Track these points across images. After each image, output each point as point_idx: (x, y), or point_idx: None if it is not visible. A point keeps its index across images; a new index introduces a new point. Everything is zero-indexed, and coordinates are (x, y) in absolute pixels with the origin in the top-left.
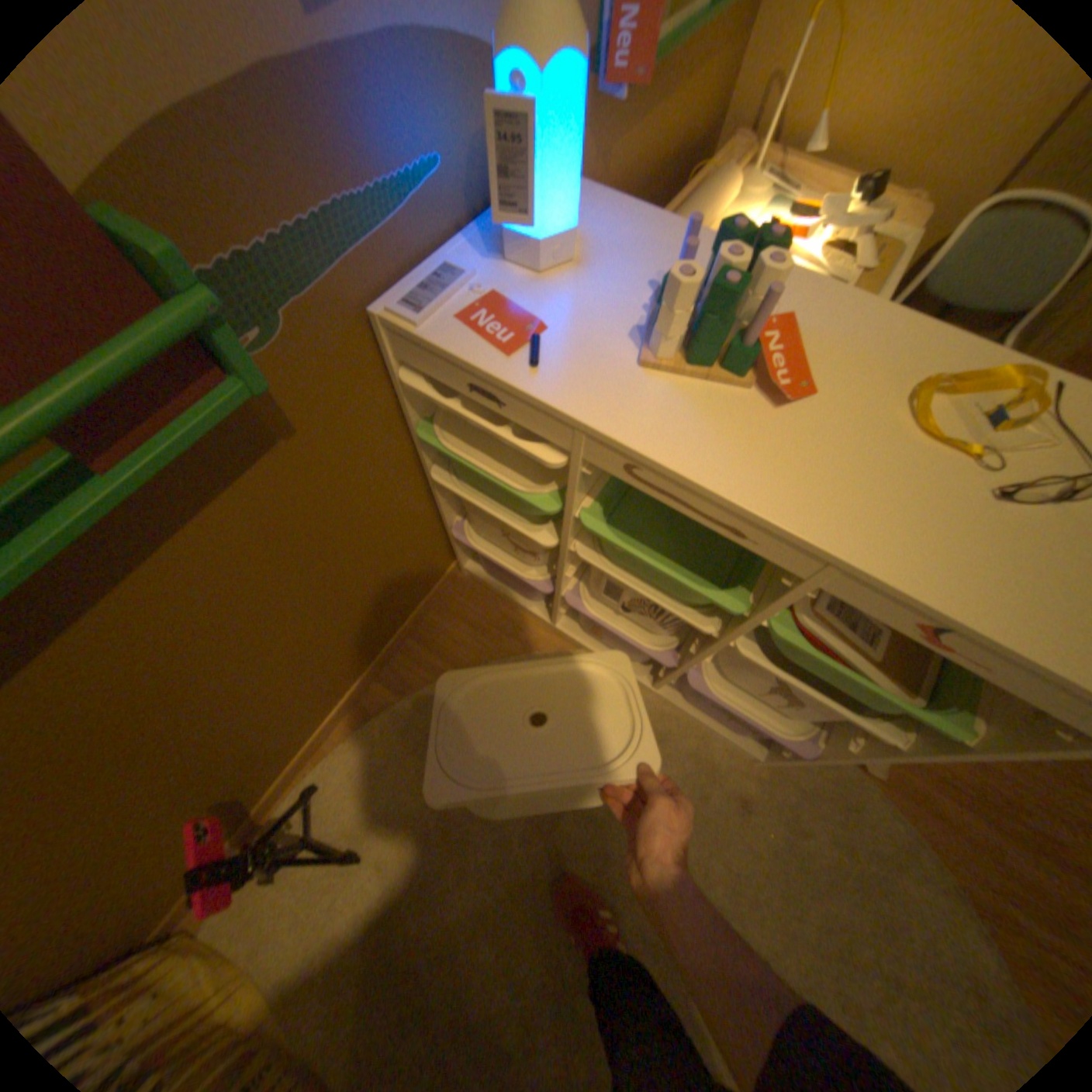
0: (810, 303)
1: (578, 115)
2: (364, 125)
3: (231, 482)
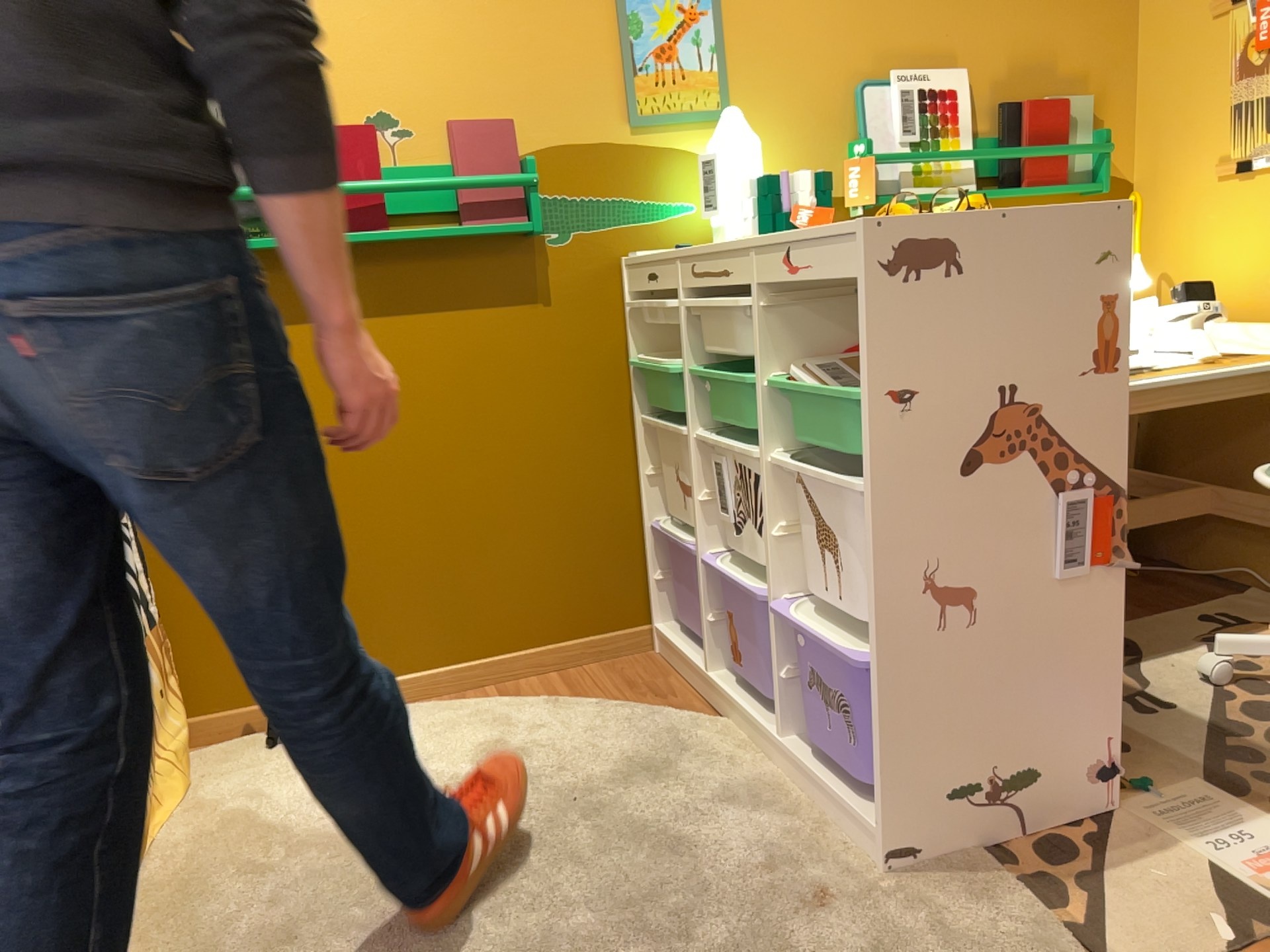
0: None
1: (745, 163)
2: (646, 176)
3: (502, 303)
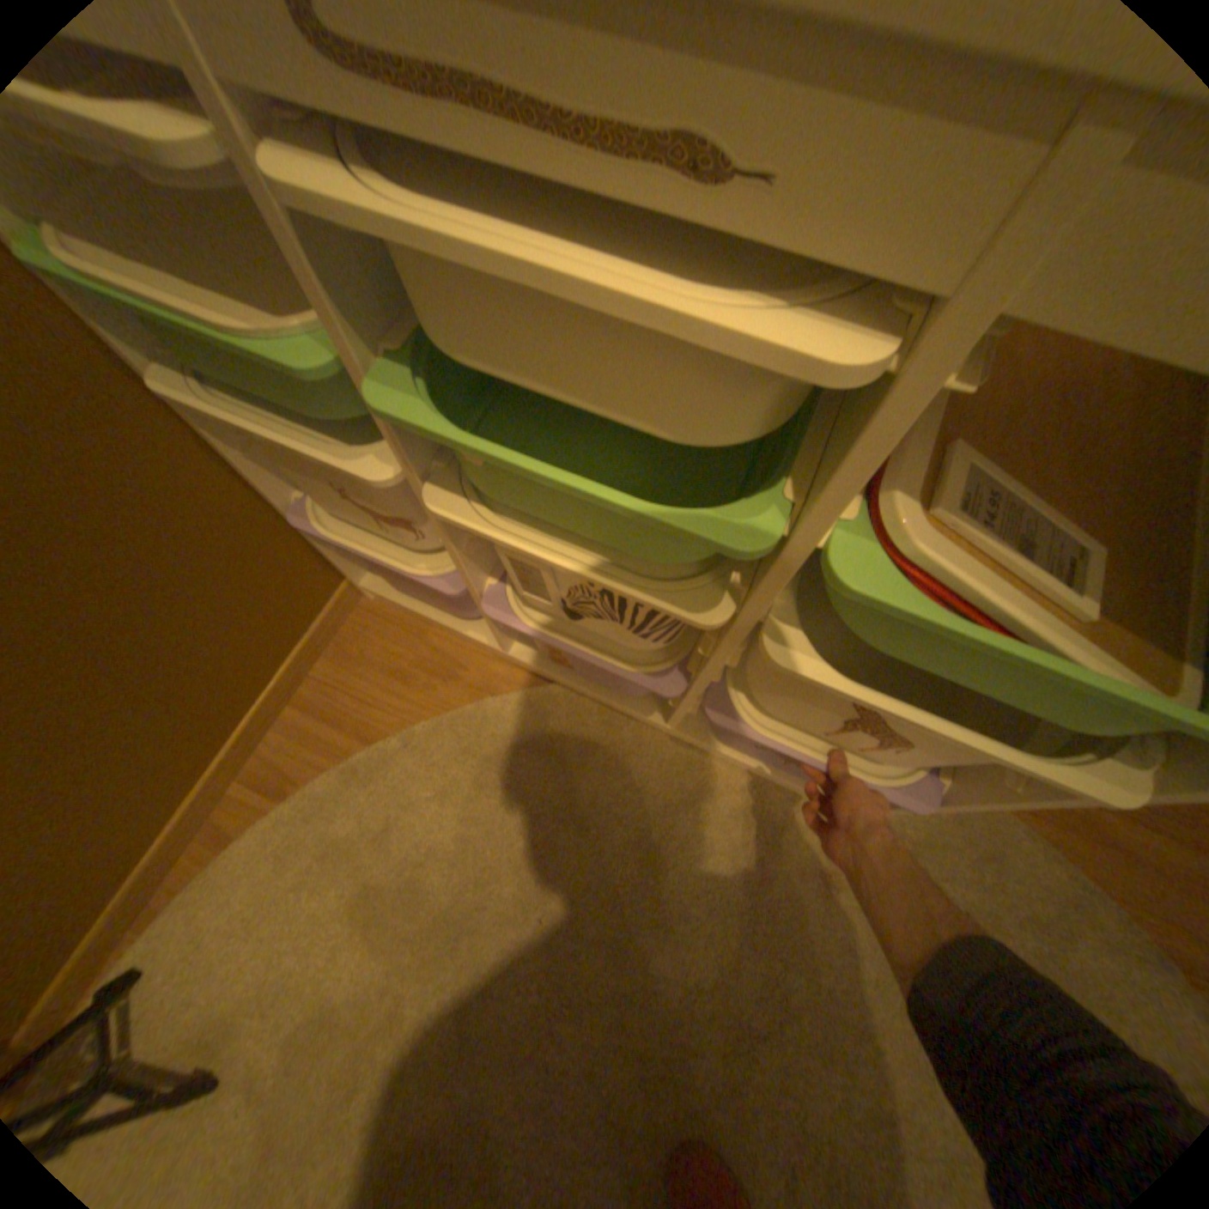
0: None
1: None
2: None
3: None
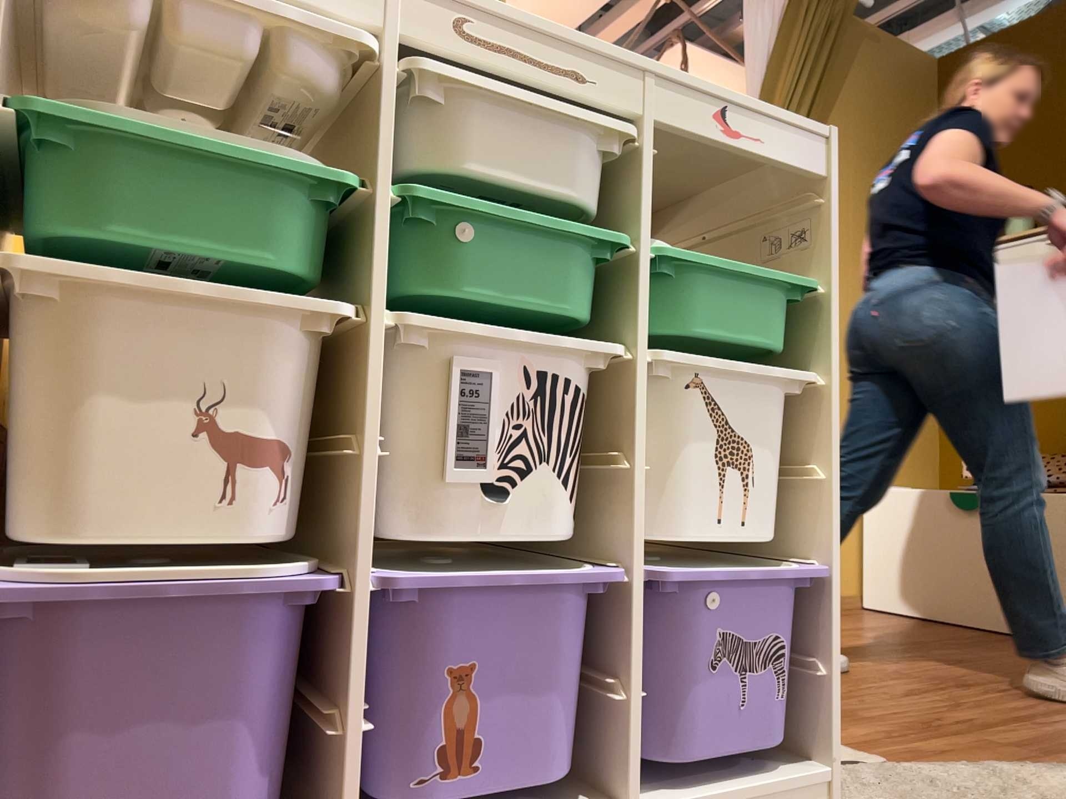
0: None
1: None
2: None
3: None
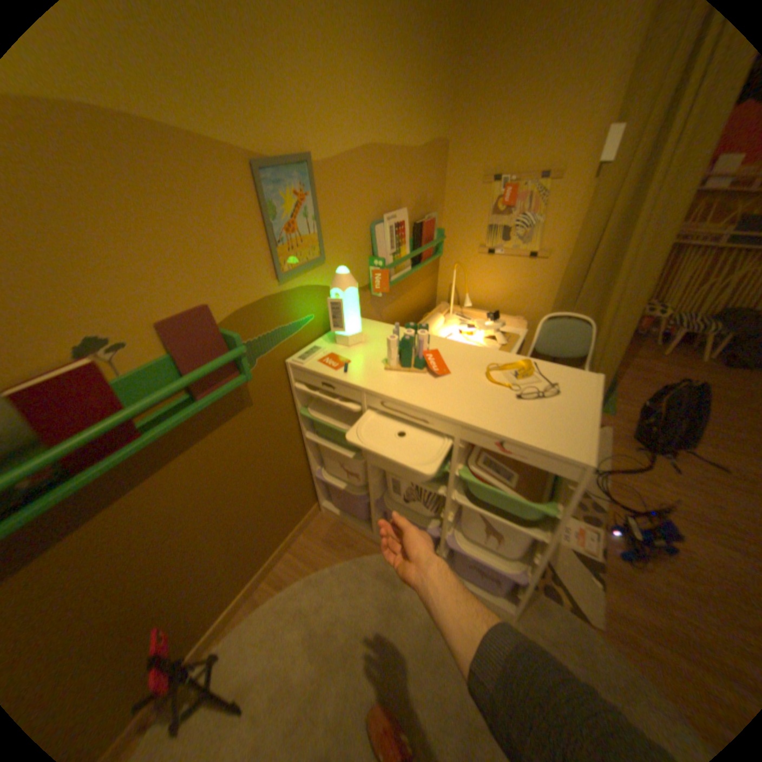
0: (449, 348)
1: (356, 302)
2: (290, 309)
3: (226, 421)
